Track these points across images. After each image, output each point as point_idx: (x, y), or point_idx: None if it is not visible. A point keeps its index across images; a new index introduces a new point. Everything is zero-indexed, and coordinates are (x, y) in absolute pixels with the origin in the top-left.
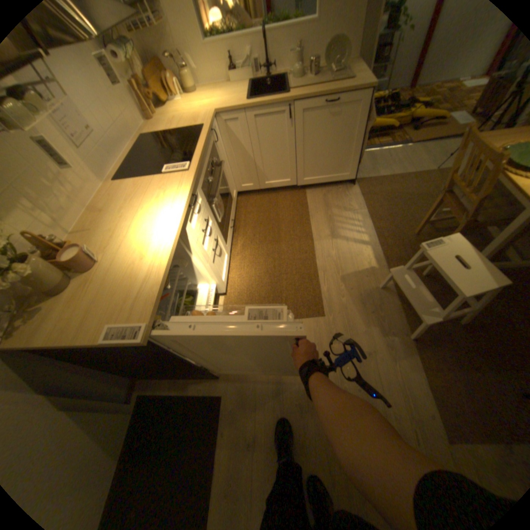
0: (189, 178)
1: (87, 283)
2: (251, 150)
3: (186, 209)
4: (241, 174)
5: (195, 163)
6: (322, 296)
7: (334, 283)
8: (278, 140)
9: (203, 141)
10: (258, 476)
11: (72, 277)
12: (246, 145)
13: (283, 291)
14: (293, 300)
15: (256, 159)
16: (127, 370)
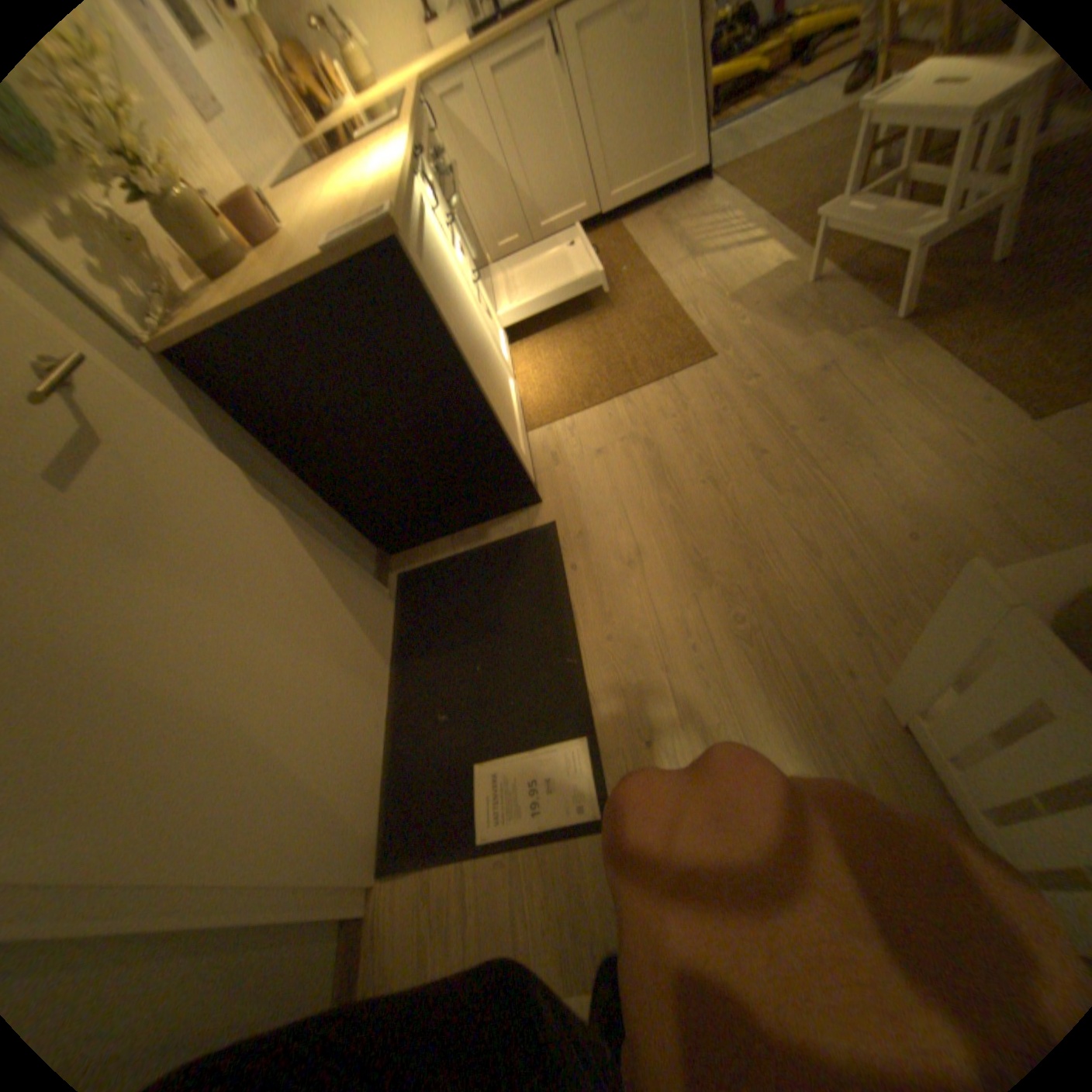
0: (404, 120)
1: (275, 243)
2: (501, 151)
3: (411, 148)
4: (493, 219)
5: (408, 110)
6: (703, 331)
7: (720, 307)
8: (546, 113)
9: (412, 96)
10: (665, 591)
11: (248, 253)
12: (489, 143)
13: (626, 352)
14: (649, 355)
15: (514, 172)
16: (371, 484)
